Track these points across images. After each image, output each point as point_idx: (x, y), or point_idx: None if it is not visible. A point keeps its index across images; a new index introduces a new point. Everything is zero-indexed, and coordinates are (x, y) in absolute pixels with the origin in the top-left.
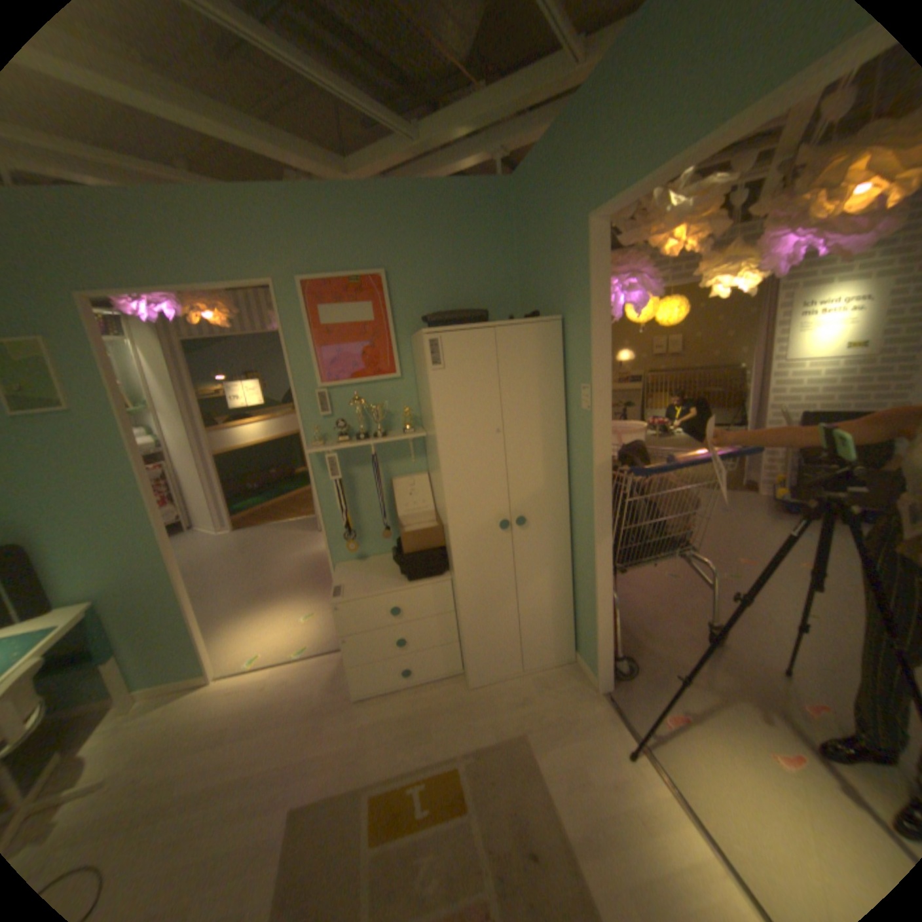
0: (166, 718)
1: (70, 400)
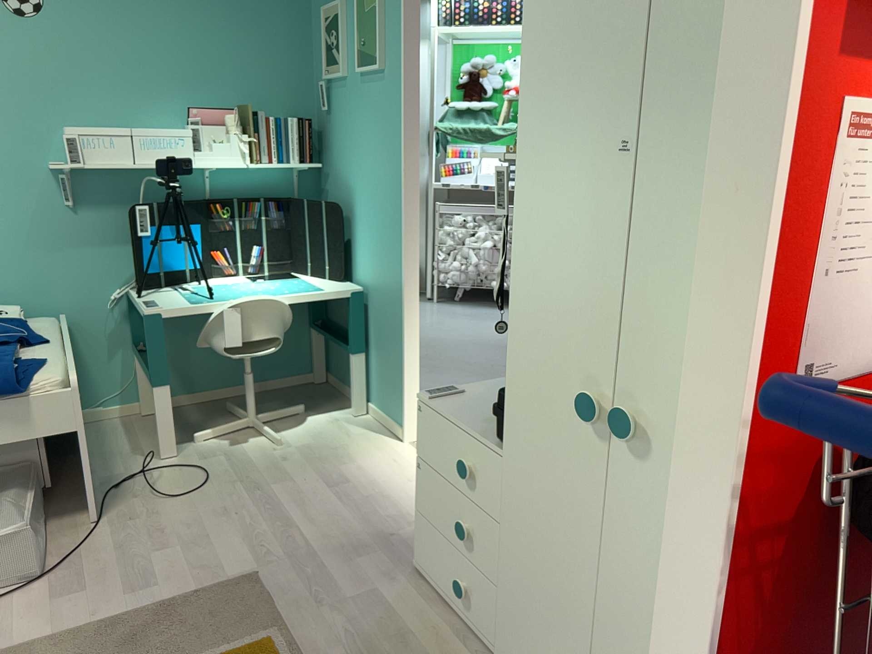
0: (353, 440)
1: (384, 57)
